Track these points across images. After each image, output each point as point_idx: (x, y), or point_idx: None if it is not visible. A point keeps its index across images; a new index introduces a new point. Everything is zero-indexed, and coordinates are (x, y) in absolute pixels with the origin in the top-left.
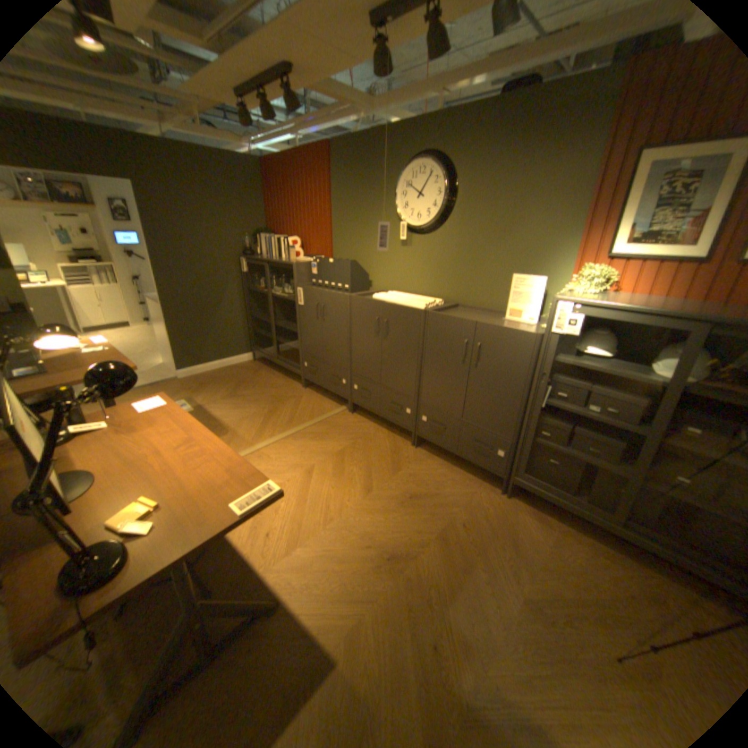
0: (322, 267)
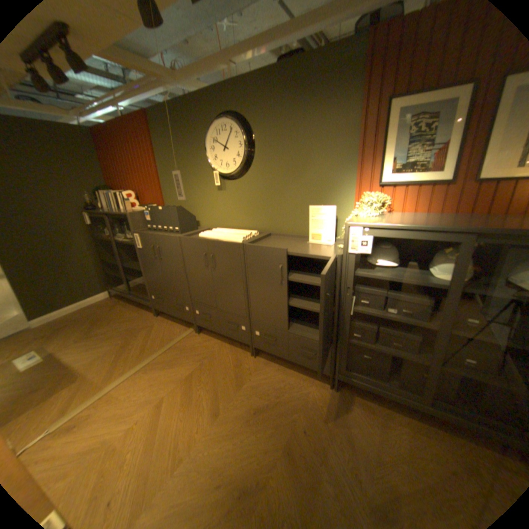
0: (153, 213)
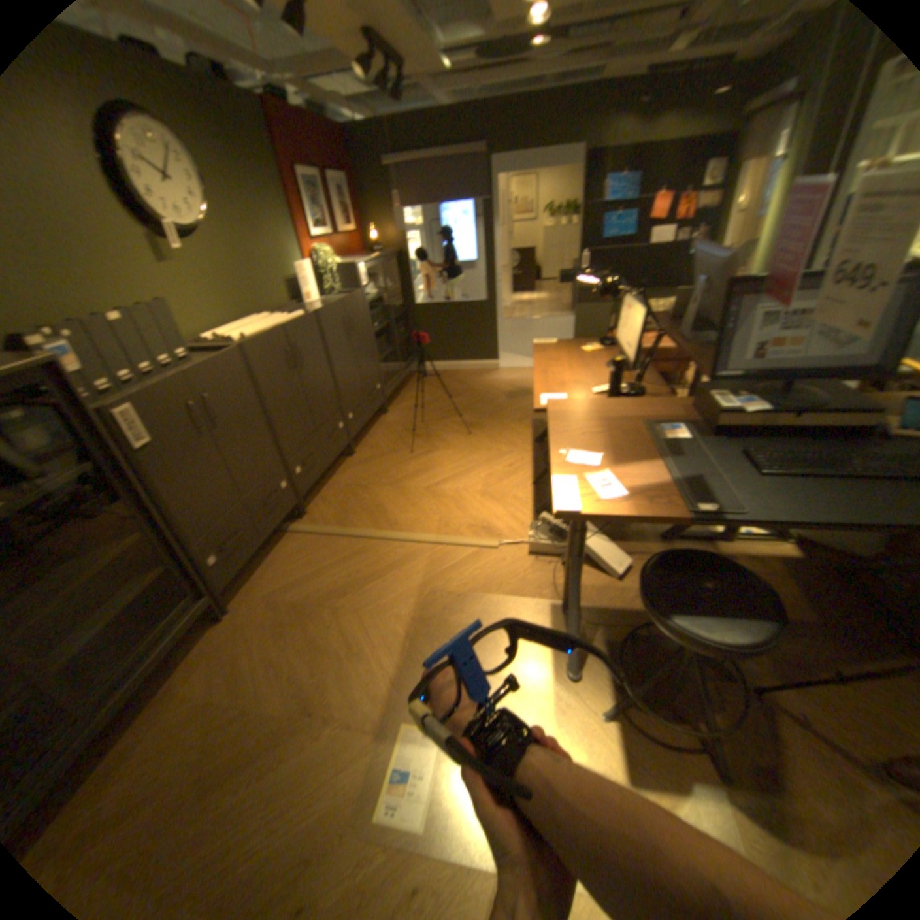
0: (89, 342)
